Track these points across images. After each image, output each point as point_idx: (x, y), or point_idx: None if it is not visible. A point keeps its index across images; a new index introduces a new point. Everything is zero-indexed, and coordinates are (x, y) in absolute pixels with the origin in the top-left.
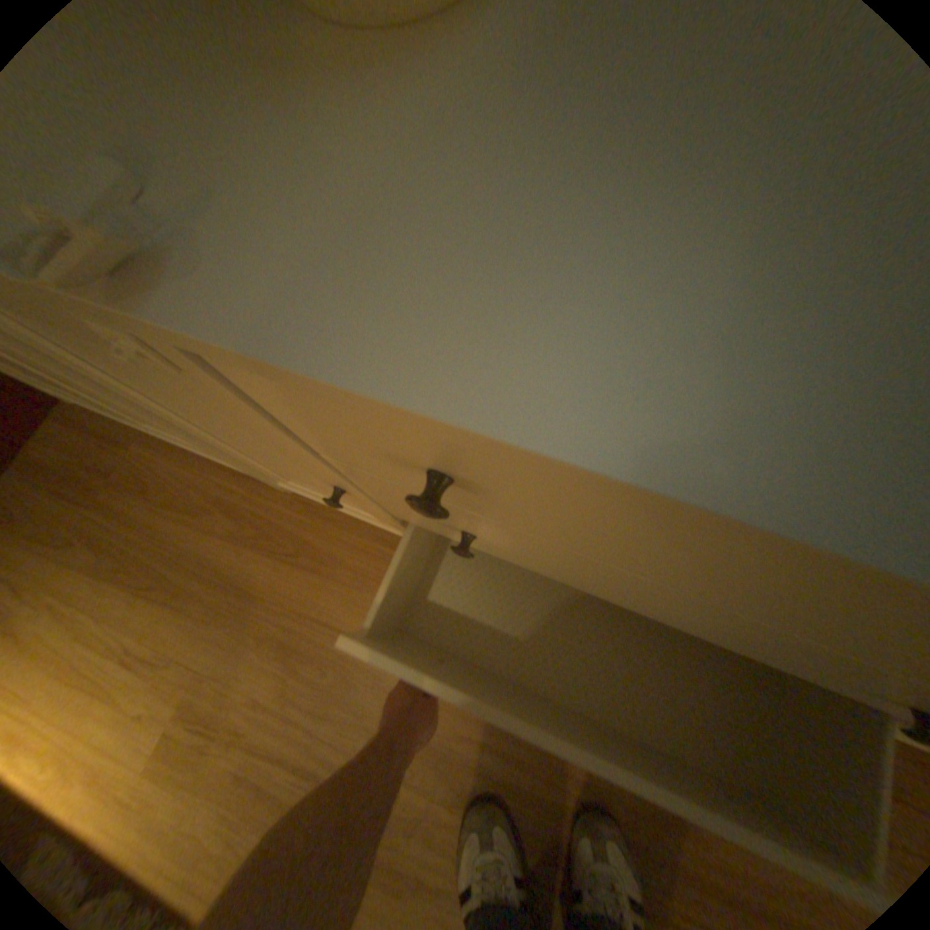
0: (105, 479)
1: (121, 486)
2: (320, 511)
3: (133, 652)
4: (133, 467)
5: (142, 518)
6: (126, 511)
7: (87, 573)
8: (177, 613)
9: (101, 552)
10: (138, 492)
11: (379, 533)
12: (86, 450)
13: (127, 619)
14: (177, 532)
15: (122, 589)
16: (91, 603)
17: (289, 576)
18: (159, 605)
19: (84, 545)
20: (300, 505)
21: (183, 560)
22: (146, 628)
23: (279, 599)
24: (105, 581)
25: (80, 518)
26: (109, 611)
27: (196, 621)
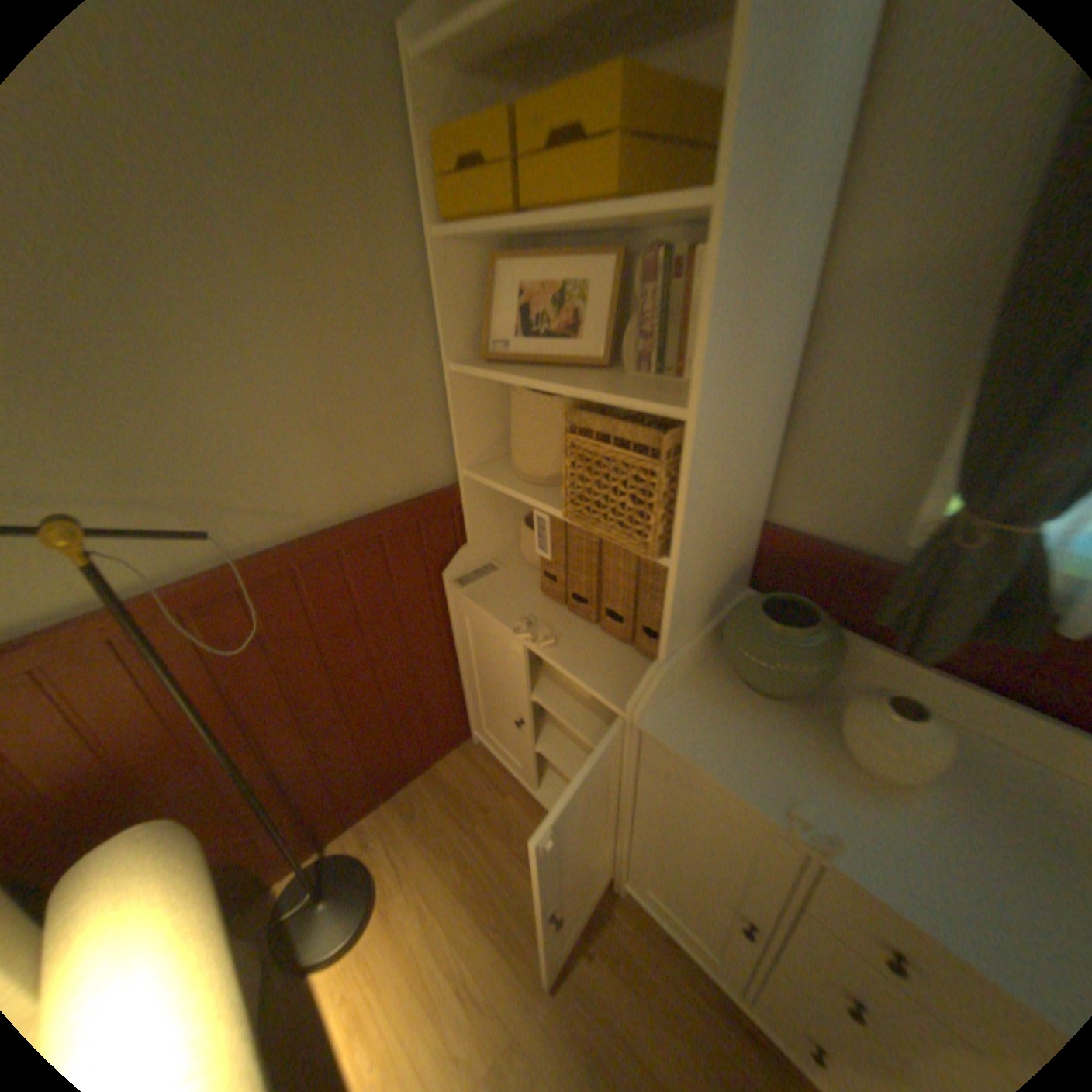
0: (485, 816)
1: (495, 827)
2: (645, 929)
3: (470, 987)
4: (507, 815)
5: (505, 863)
6: (494, 850)
7: (454, 891)
8: (513, 968)
9: (468, 877)
10: (506, 838)
11: (696, 979)
12: (478, 785)
13: (473, 952)
14: (528, 888)
15: (476, 920)
16: (450, 921)
17: (611, 982)
18: (500, 951)
19: (458, 864)
20: (630, 914)
21: (527, 918)
22: (485, 969)
23: (599, 1001)
24: (465, 905)
25: (461, 840)
26: (461, 936)
27: (526, 985)
